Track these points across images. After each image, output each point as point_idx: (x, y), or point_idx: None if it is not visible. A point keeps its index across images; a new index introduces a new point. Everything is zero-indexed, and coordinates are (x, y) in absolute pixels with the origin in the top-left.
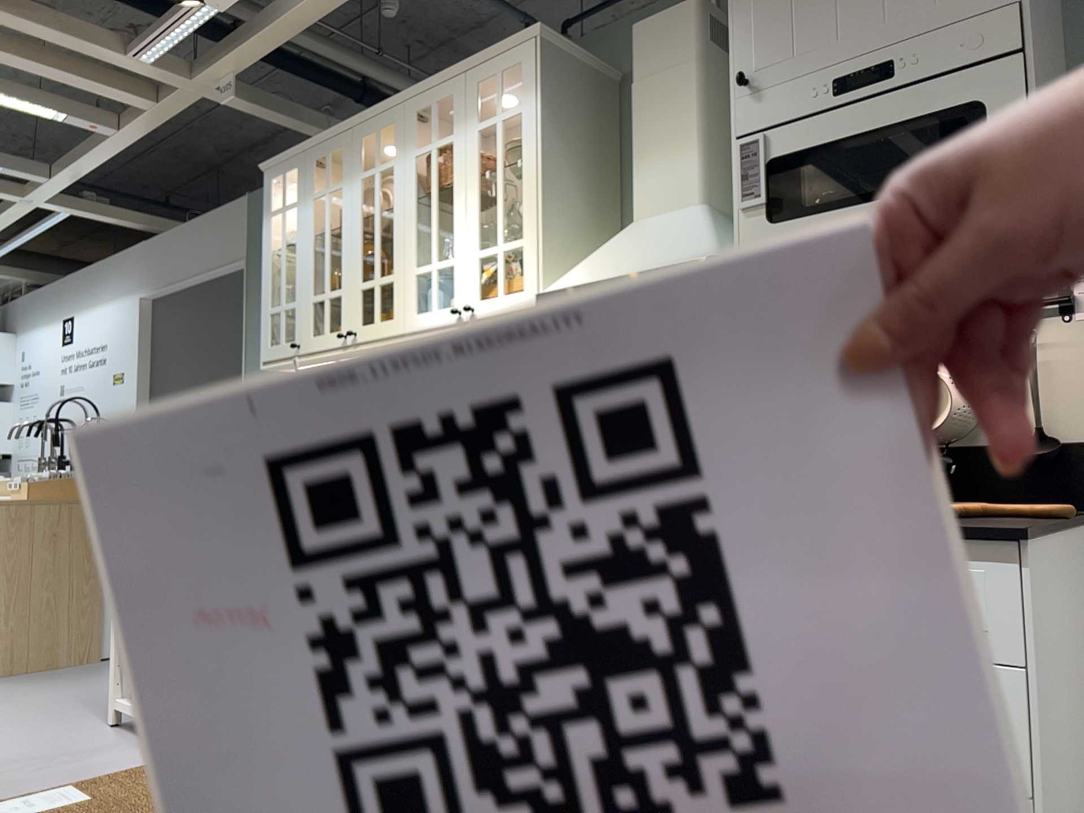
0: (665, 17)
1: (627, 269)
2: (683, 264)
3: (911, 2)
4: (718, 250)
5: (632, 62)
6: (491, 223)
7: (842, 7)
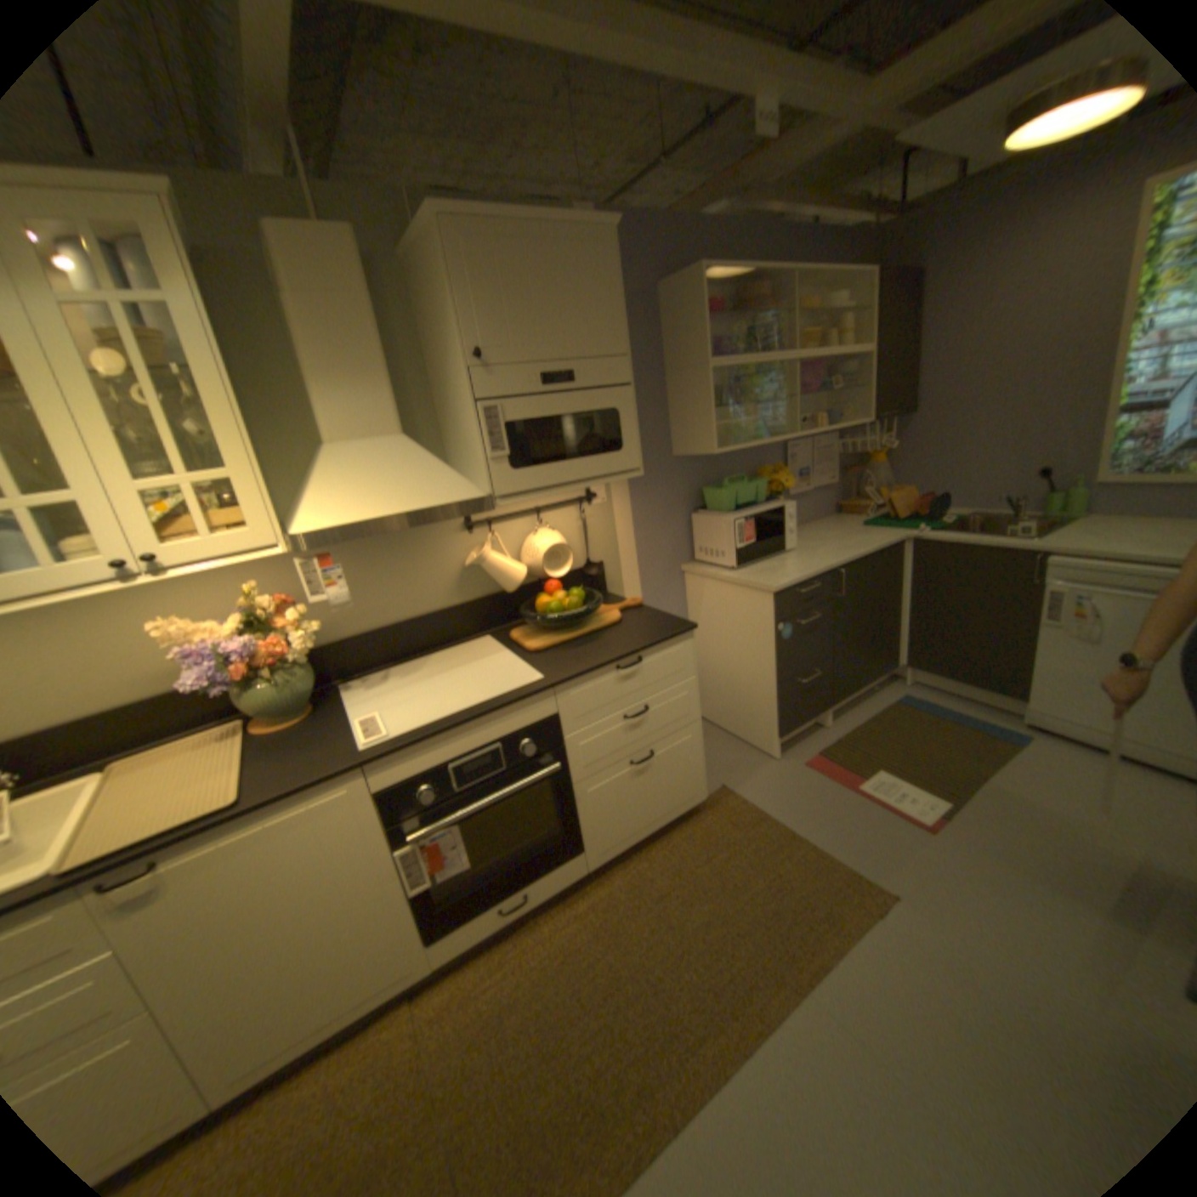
0: (315, 227)
1: (403, 506)
2: (464, 502)
3: (581, 333)
4: (479, 488)
5: (277, 262)
6: (138, 442)
7: (541, 318)
